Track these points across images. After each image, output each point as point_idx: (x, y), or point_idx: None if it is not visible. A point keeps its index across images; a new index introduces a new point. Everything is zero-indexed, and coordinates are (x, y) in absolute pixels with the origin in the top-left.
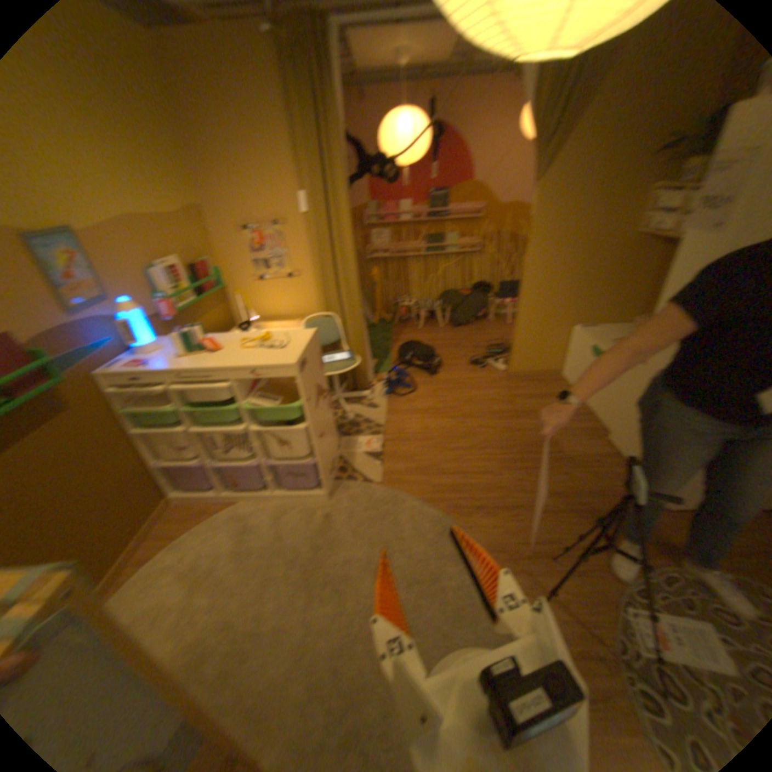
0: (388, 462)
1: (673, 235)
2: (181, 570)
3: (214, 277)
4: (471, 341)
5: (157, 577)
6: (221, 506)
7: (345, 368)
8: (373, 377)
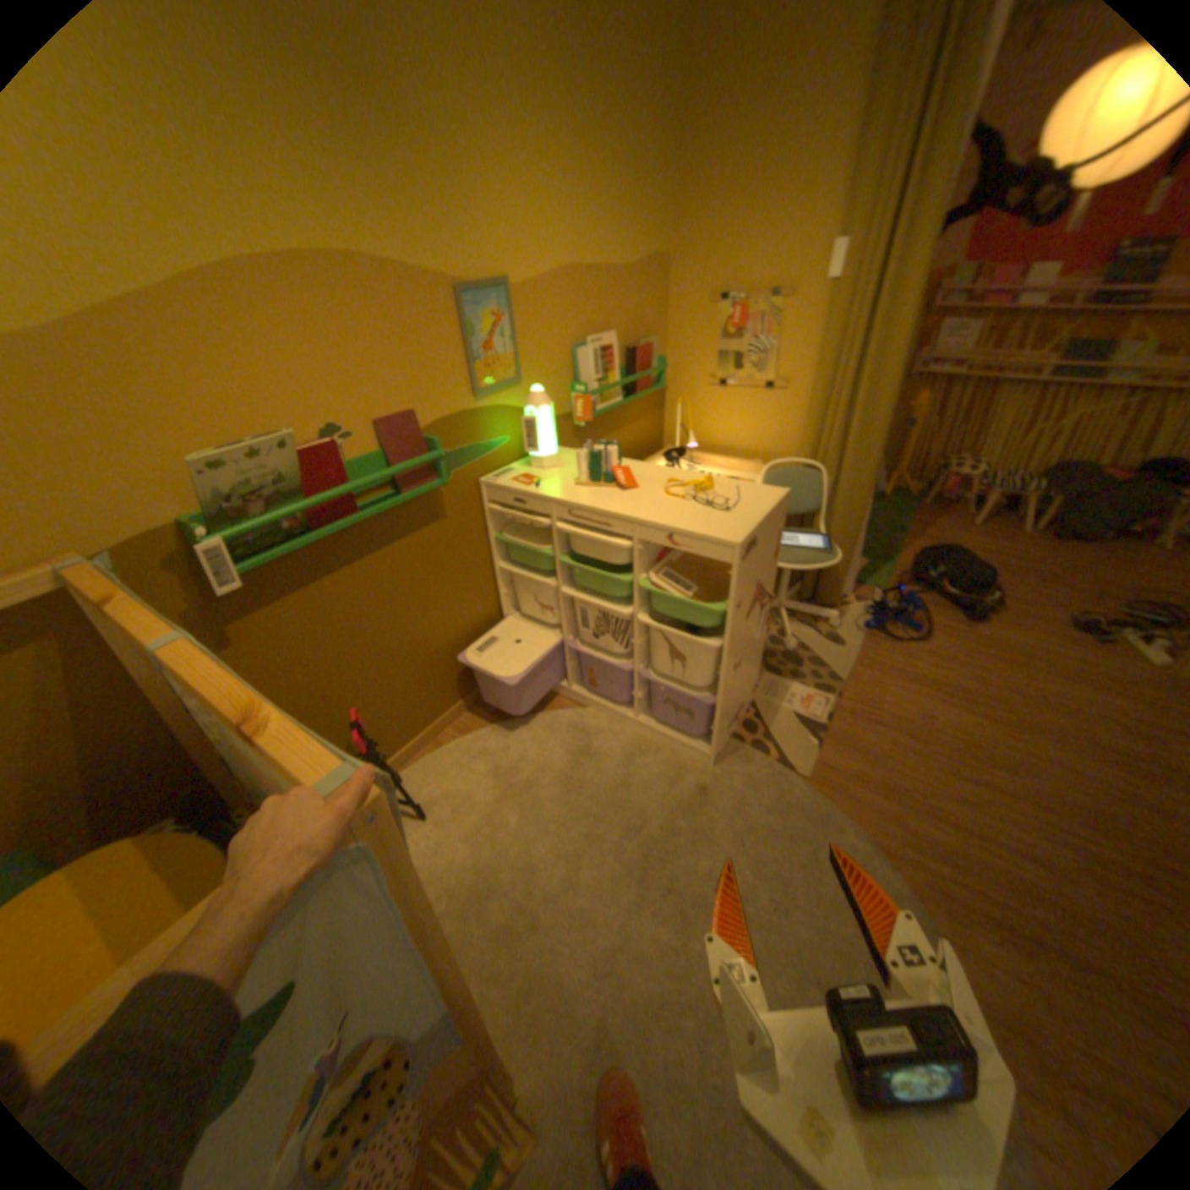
0: (831, 748)
1: None
2: (497, 765)
3: (650, 372)
4: (1090, 579)
5: (471, 759)
6: (564, 703)
7: (807, 563)
8: (848, 589)
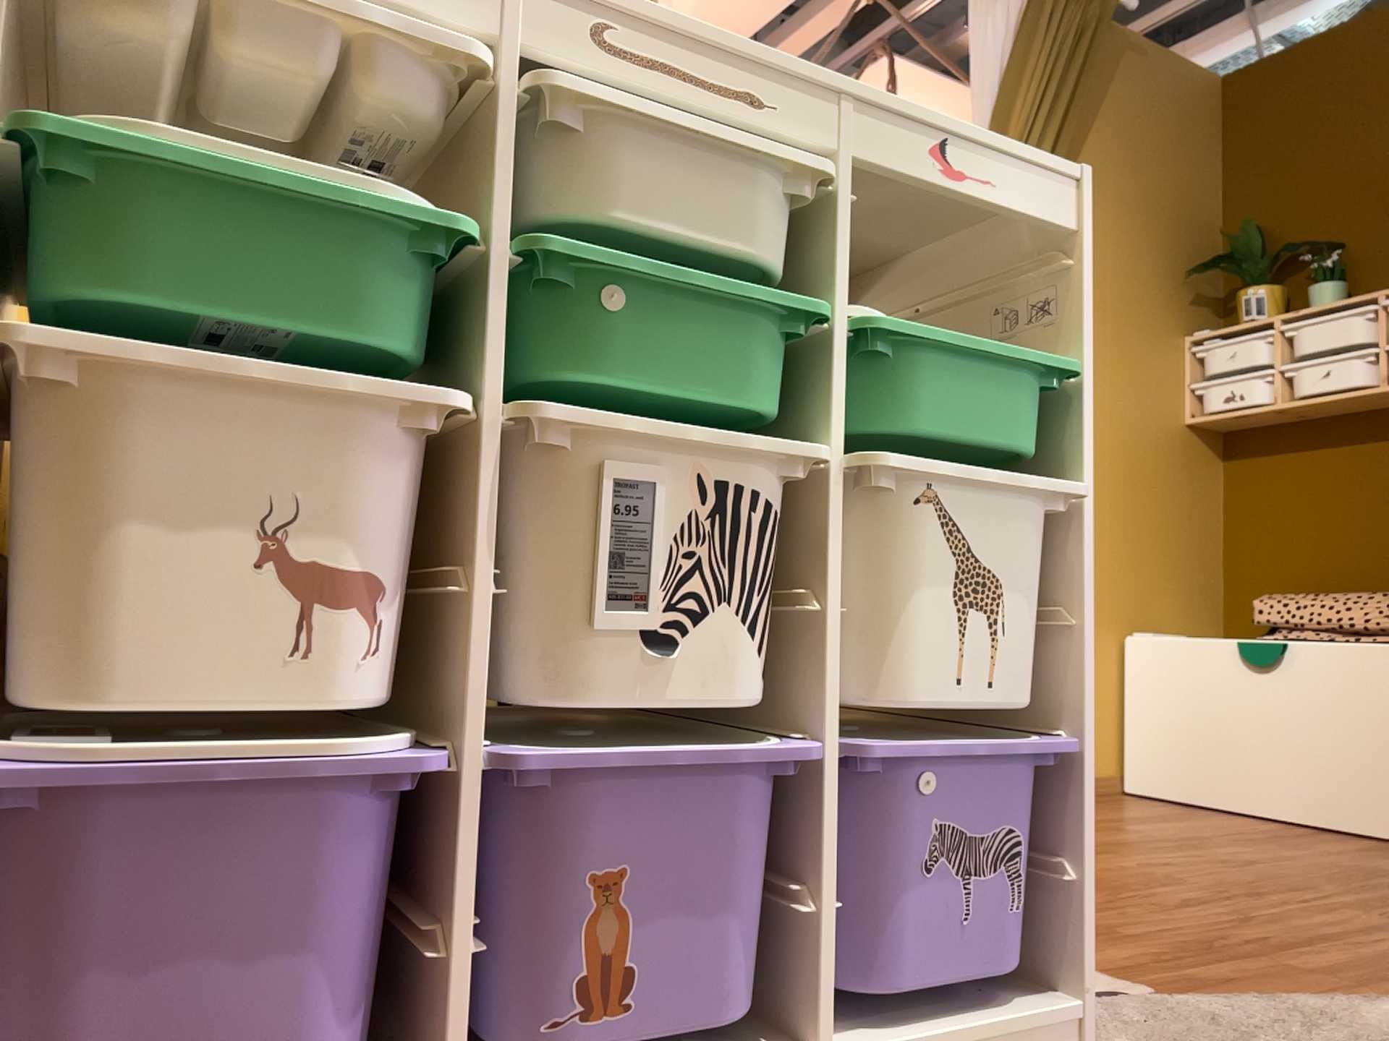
0: None
1: (1269, 408)
2: None
3: None
4: None
5: None
6: None
7: None
8: None
